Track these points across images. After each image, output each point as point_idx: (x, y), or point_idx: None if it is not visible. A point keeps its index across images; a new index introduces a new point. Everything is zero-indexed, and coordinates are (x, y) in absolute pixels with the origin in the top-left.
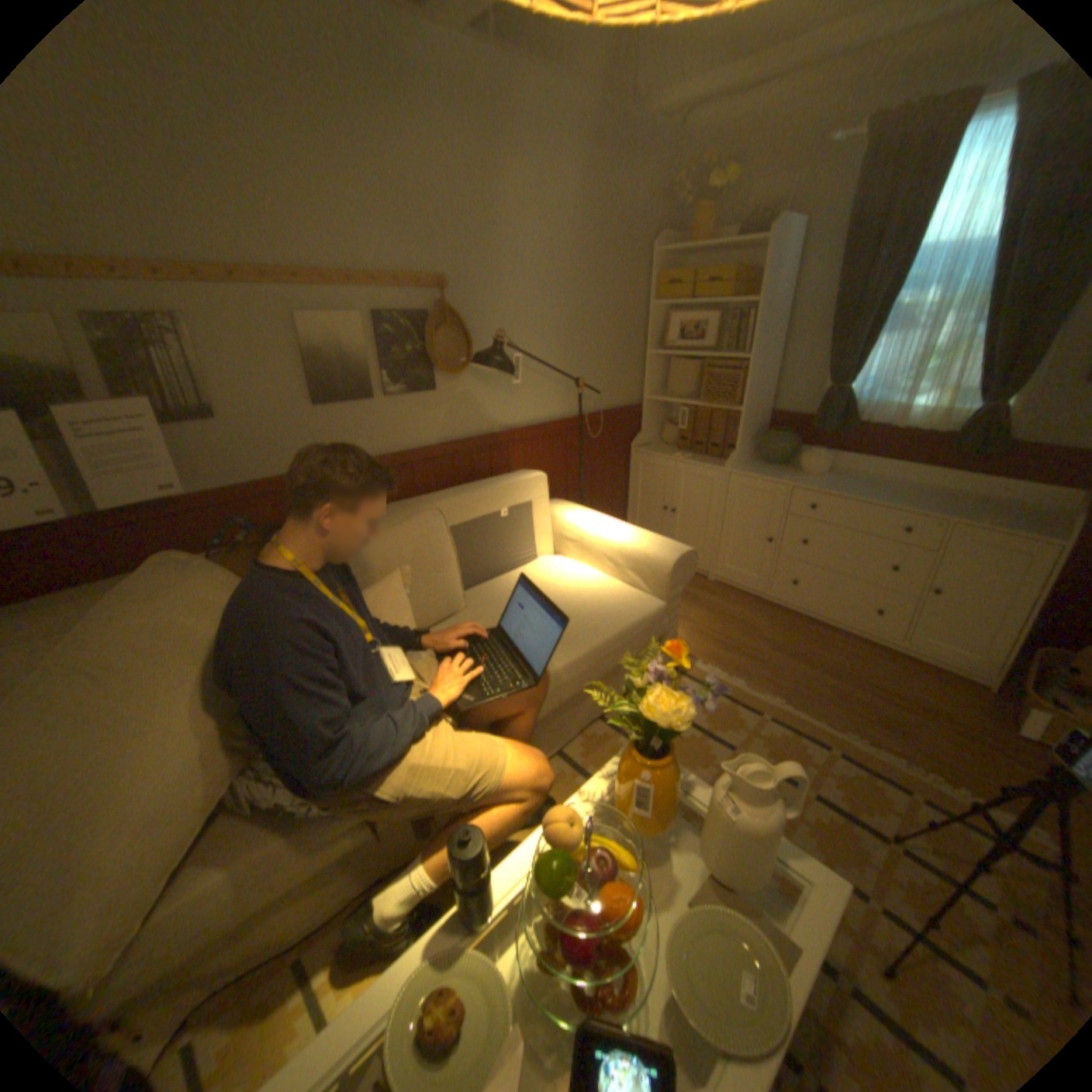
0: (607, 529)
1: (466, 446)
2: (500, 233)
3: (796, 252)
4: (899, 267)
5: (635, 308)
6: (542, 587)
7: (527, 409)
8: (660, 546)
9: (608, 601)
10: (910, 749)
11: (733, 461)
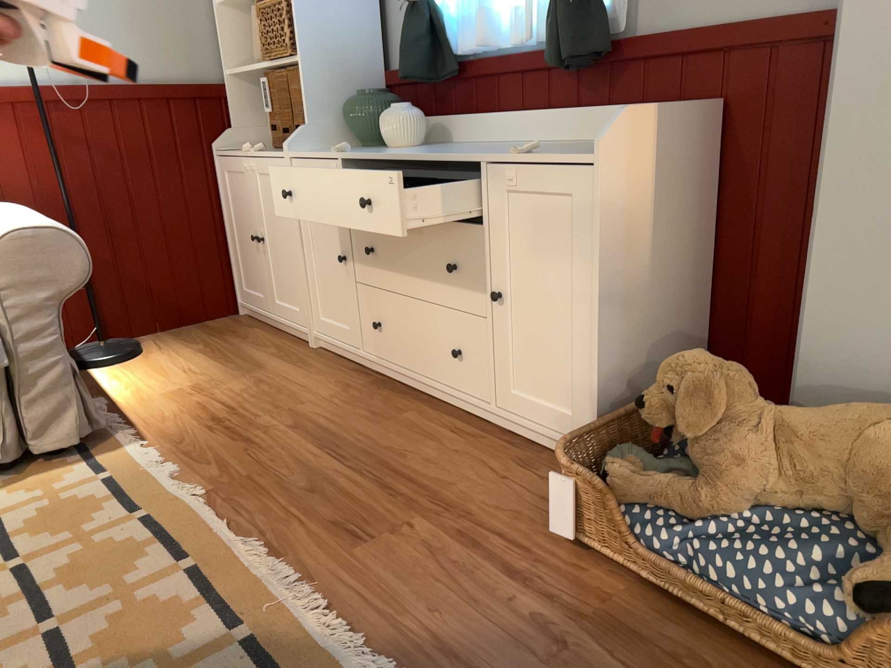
0: None
1: None
2: None
3: None
4: None
5: None
6: None
7: None
8: (12, 226)
9: None
10: (335, 559)
11: (296, 140)
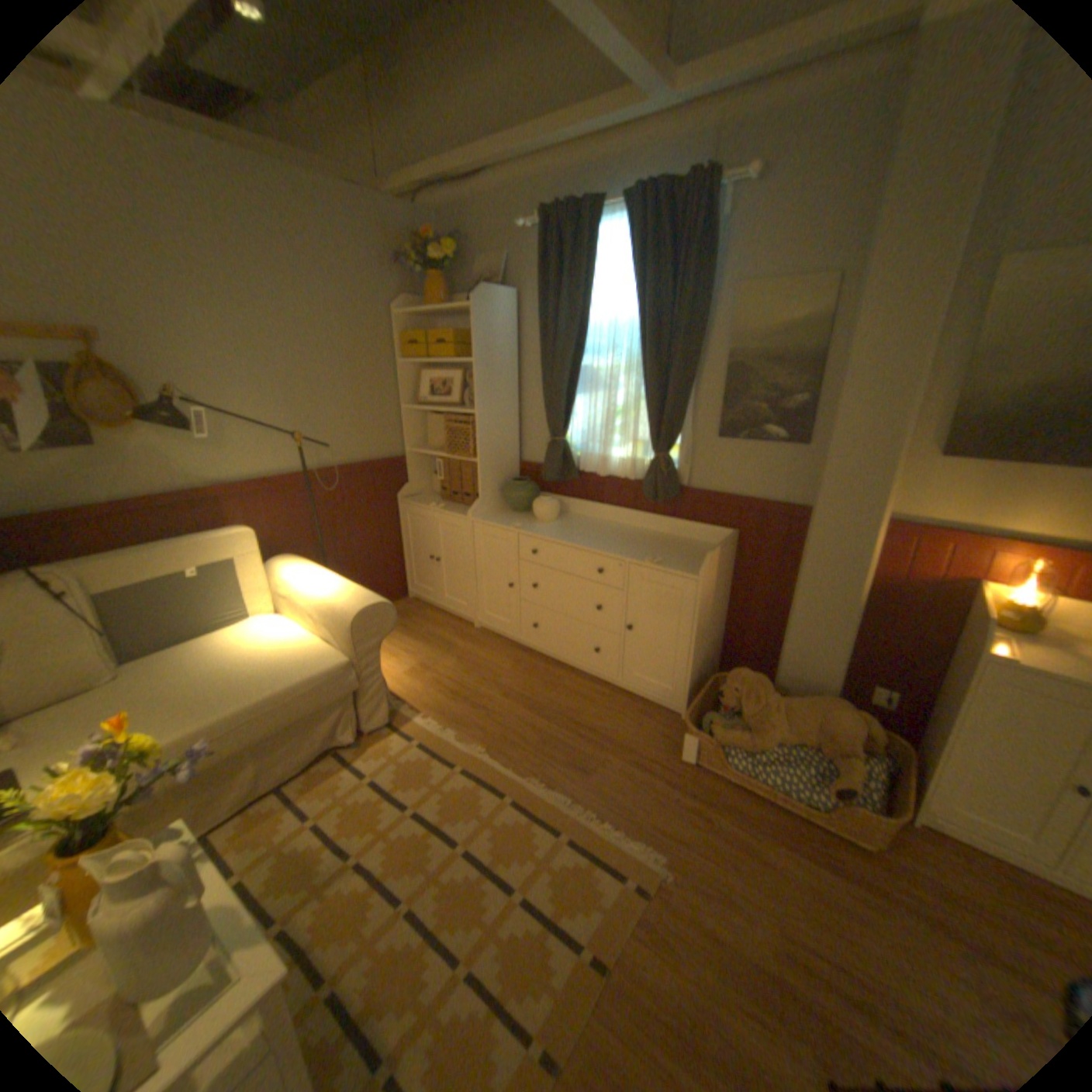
0: (313, 583)
1: (151, 501)
2: (175, 287)
3: (511, 319)
4: (584, 336)
5: (382, 364)
6: (222, 650)
7: (244, 462)
8: (350, 599)
9: (282, 661)
10: (583, 787)
11: (476, 509)
